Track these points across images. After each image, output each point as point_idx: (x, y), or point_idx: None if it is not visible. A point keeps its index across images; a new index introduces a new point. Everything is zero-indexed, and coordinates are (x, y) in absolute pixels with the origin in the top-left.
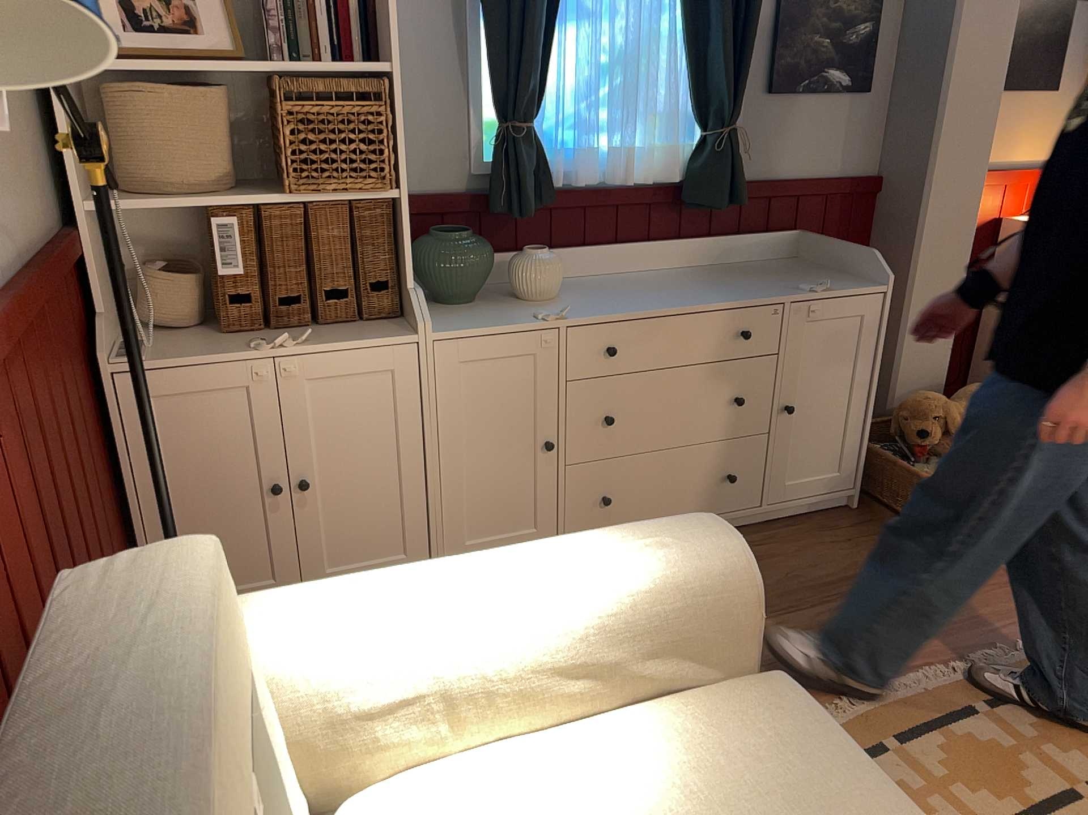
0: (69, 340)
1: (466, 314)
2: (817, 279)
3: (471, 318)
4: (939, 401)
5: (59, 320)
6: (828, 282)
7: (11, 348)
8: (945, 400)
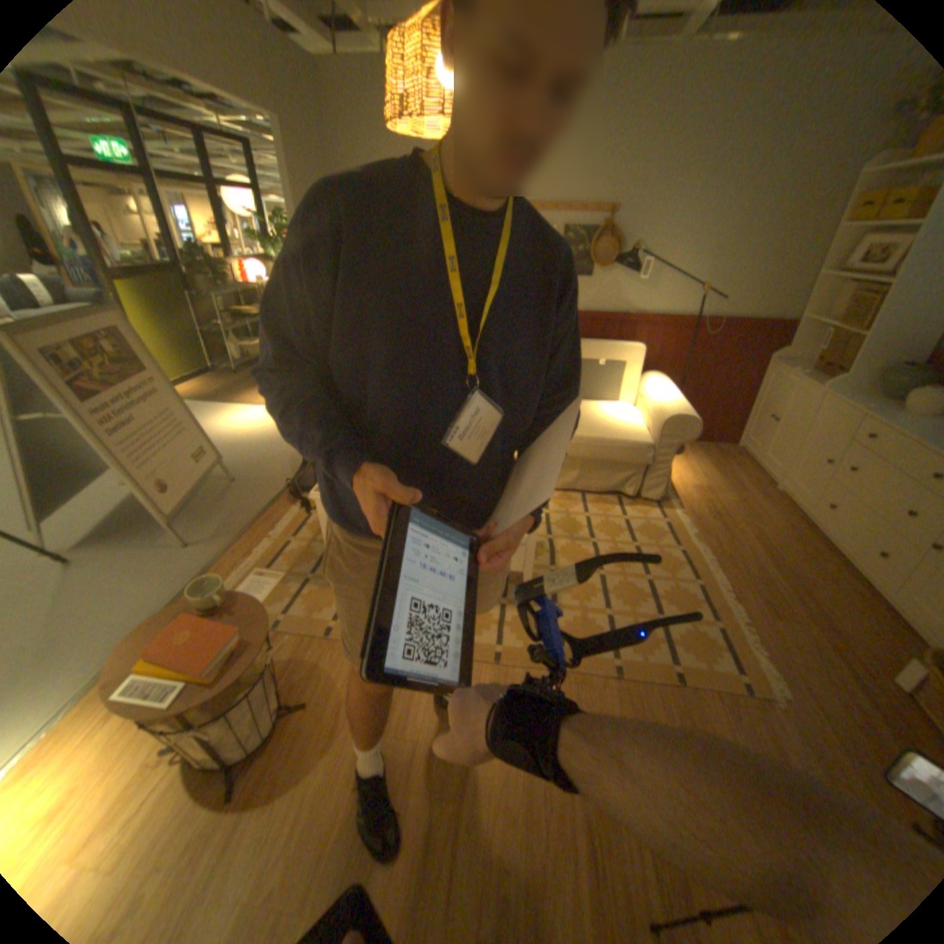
0: (759, 344)
1: (867, 398)
2: None
3: (858, 398)
4: None
5: (756, 337)
6: None
7: (708, 328)
8: None
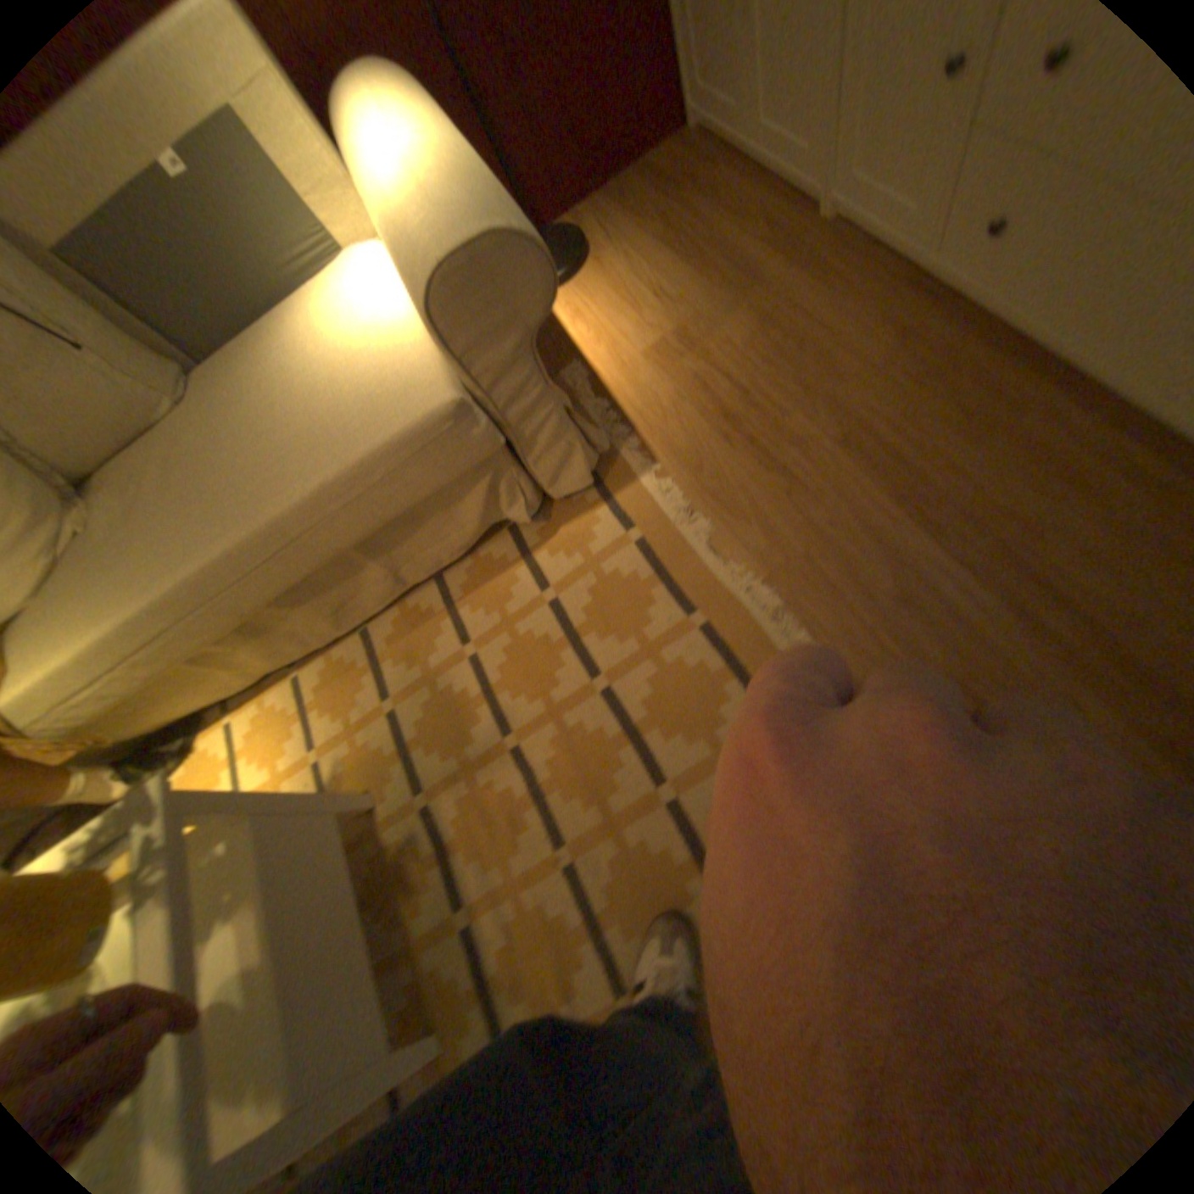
0: None
1: None
2: None
3: None
4: None
5: None
6: None
7: None
8: None
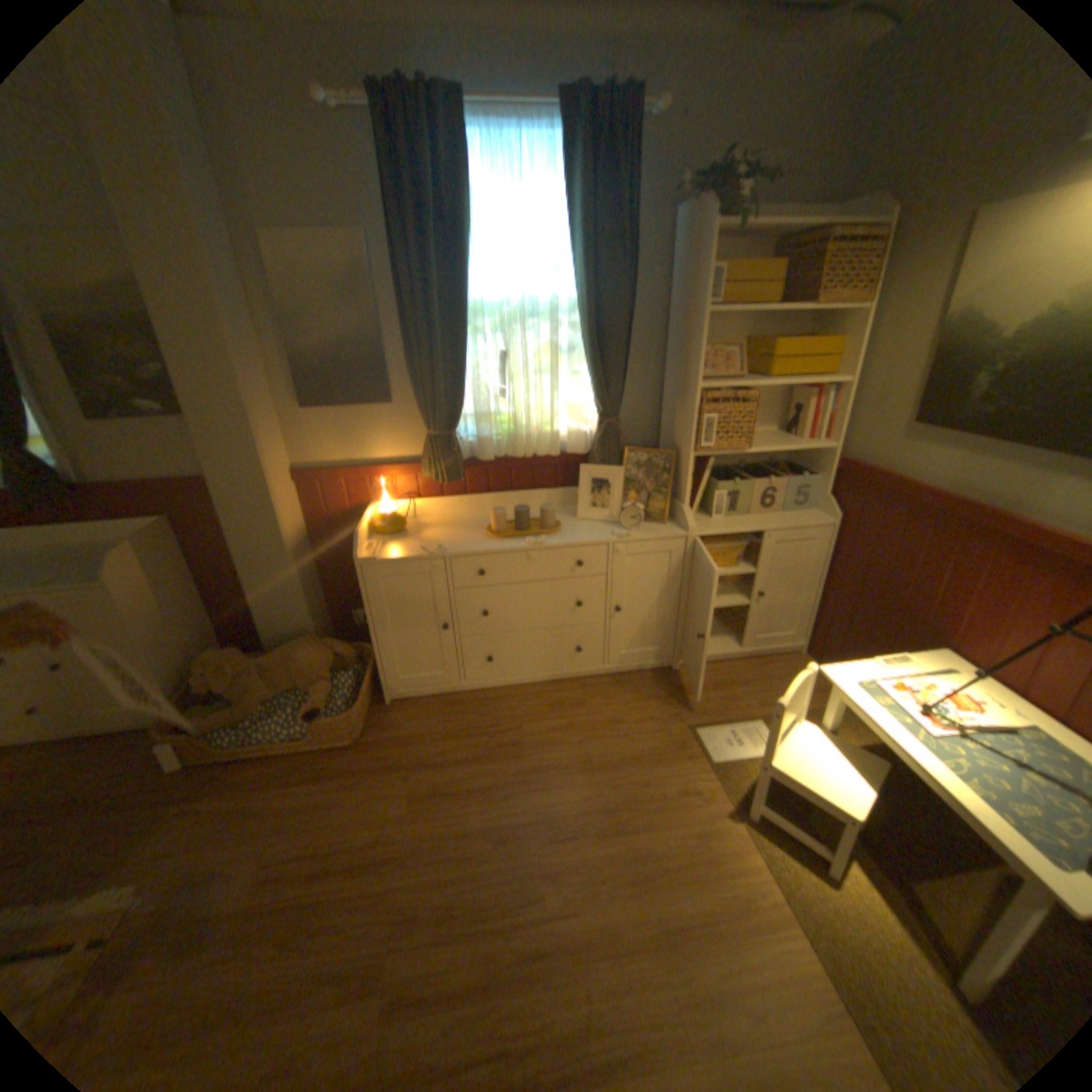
0: None
1: None
2: (87, 568)
3: None
4: (212, 661)
5: None
6: (78, 574)
7: None
8: (228, 658)
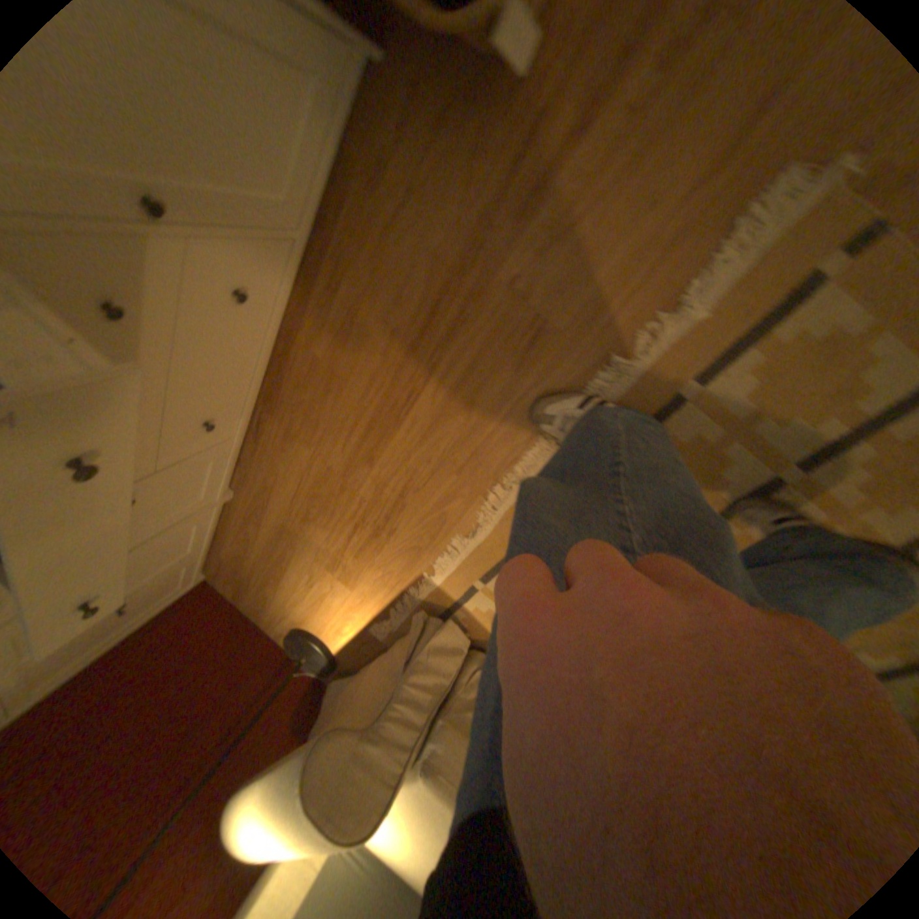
0: None
1: None
2: None
3: None
4: None
5: None
6: None
7: None
8: None
